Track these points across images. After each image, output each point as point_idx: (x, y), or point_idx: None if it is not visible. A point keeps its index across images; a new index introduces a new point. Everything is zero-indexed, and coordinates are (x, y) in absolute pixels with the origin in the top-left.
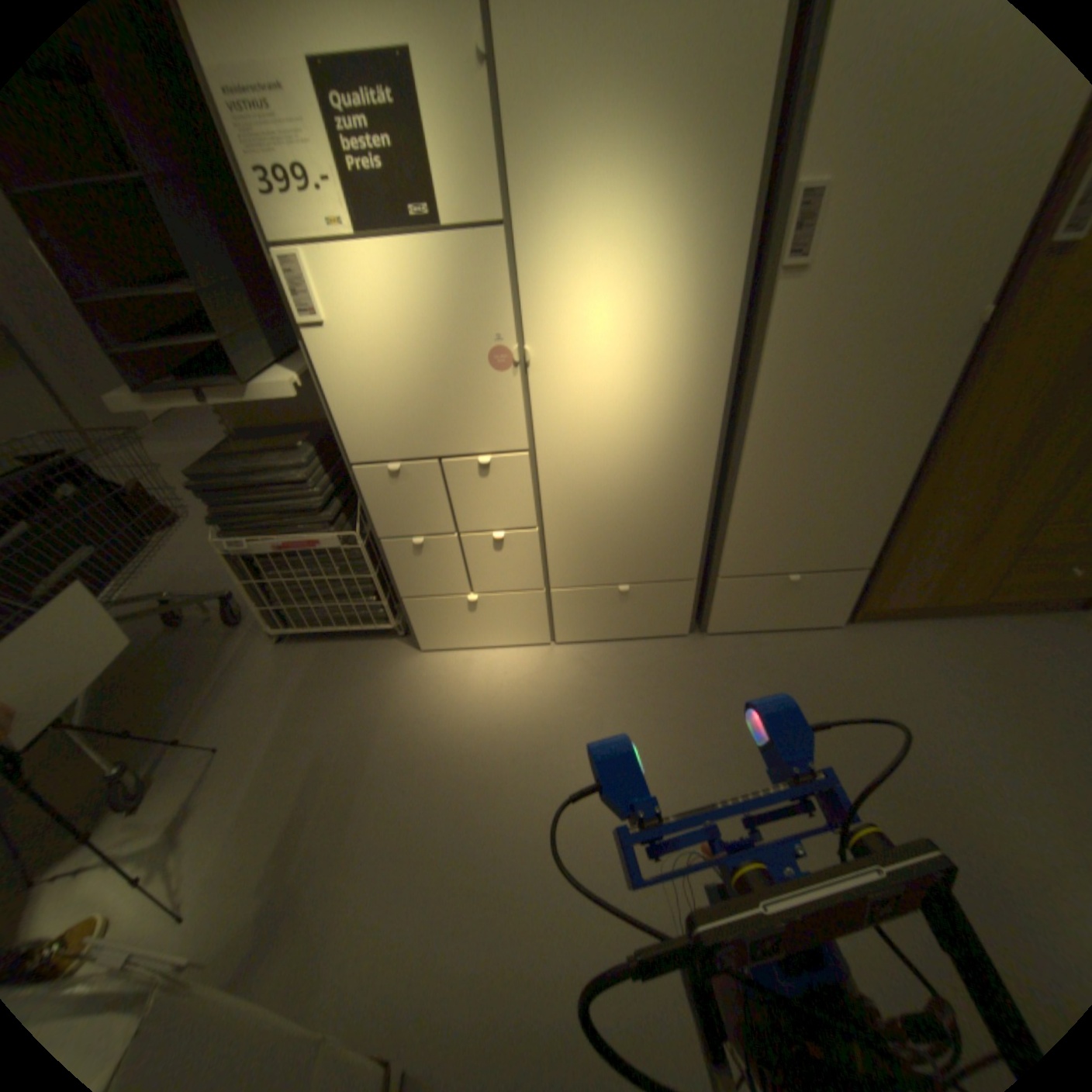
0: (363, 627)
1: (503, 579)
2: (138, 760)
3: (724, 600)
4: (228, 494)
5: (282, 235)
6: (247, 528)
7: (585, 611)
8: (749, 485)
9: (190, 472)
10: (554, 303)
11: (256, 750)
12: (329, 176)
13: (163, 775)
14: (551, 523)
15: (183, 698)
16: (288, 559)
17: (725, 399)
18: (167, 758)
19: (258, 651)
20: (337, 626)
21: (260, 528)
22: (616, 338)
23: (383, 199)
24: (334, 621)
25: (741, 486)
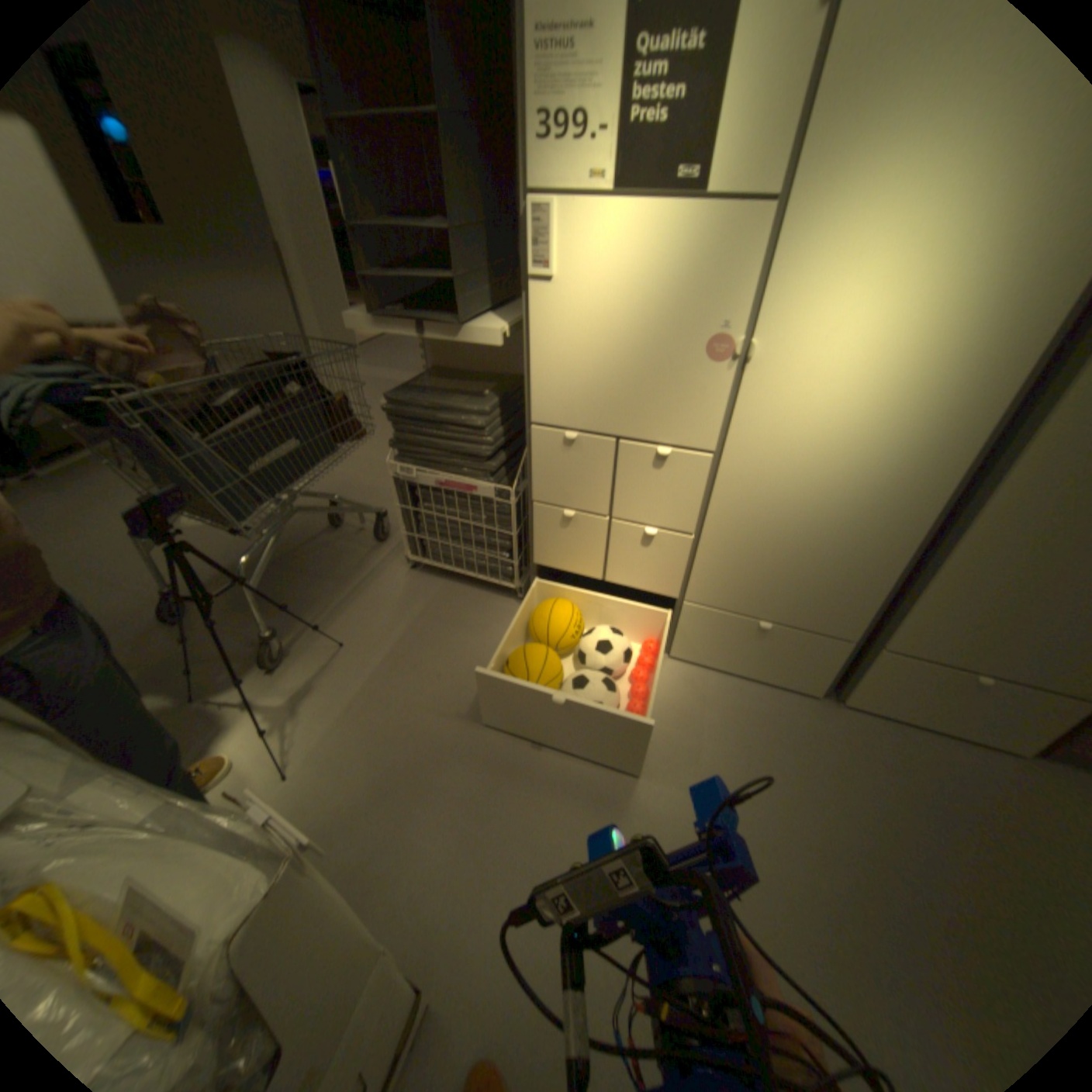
0: (490, 579)
1: (639, 576)
2: (284, 632)
3: (882, 676)
4: (414, 424)
5: (542, 182)
6: (419, 459)
7: (713, 635)
8: (971, 557)
9: (389, 397)
10: (804, 296)
11: (374, 657)
12: (607, 125)
13: (299, 651)
14: (711, 534)
15: (328, 591)
16: (445, 497)
17: (981, 448)
18: (306, 638)
19: (395, 571)
20: (467, 570)
21: (431, 462)
22: (866, 349)
23: (655, 155)
24: (465, 564)
25: (959, 555)
